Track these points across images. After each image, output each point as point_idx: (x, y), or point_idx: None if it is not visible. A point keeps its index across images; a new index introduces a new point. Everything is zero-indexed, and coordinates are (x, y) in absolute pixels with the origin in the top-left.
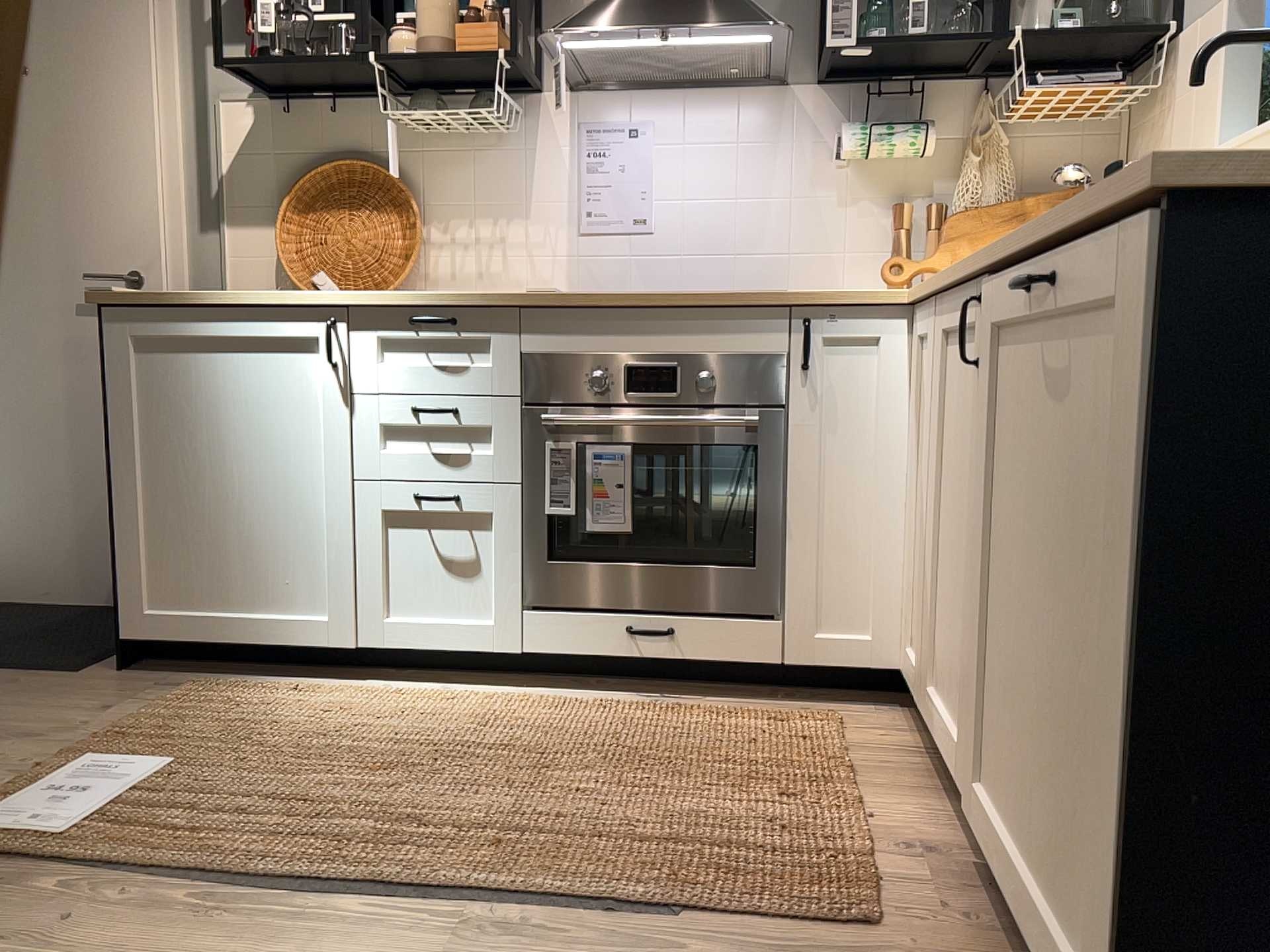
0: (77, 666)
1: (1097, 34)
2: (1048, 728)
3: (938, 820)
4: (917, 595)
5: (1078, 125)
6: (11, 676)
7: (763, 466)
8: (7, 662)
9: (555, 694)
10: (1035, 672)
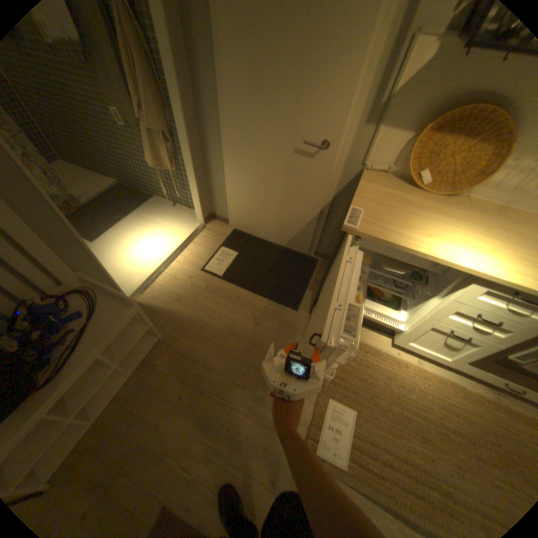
0: (295, 306)
1: None
2: None
3: None
4: None
5: None
6: (279, 308)
7: None
8: (274, 297)
9: (458, 377)
10: None
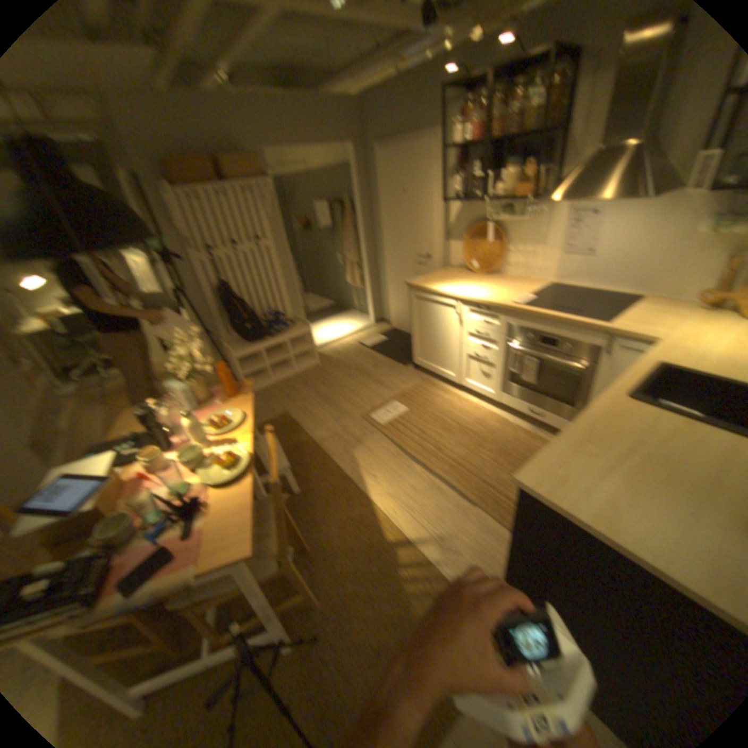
0: (407, 365)
1: None
2: None
3: None
4: None
5: None
6: (395, 365)
7: (583, 380)
8: (396, 360)
9: (507, 415)
10: None
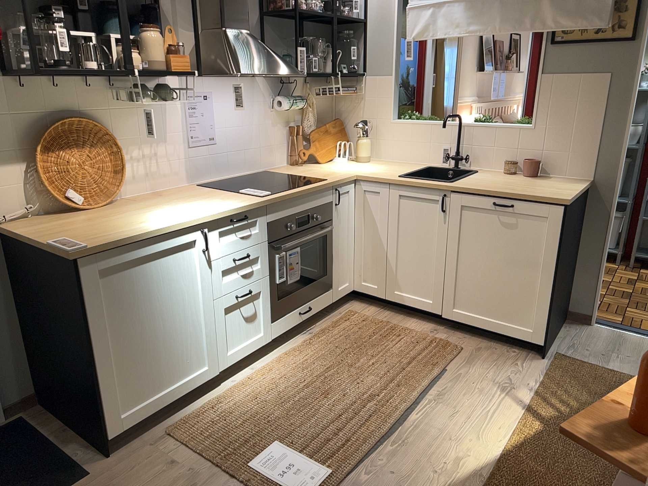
0: (79, 473)
1: (351, 73)
2: (495, 291)
3: (420, 323)
4: (367, 267)
5: (329, 95)
6: None
7: (328, 241)
8: None
9: (281, 349)
10: (486, 280)
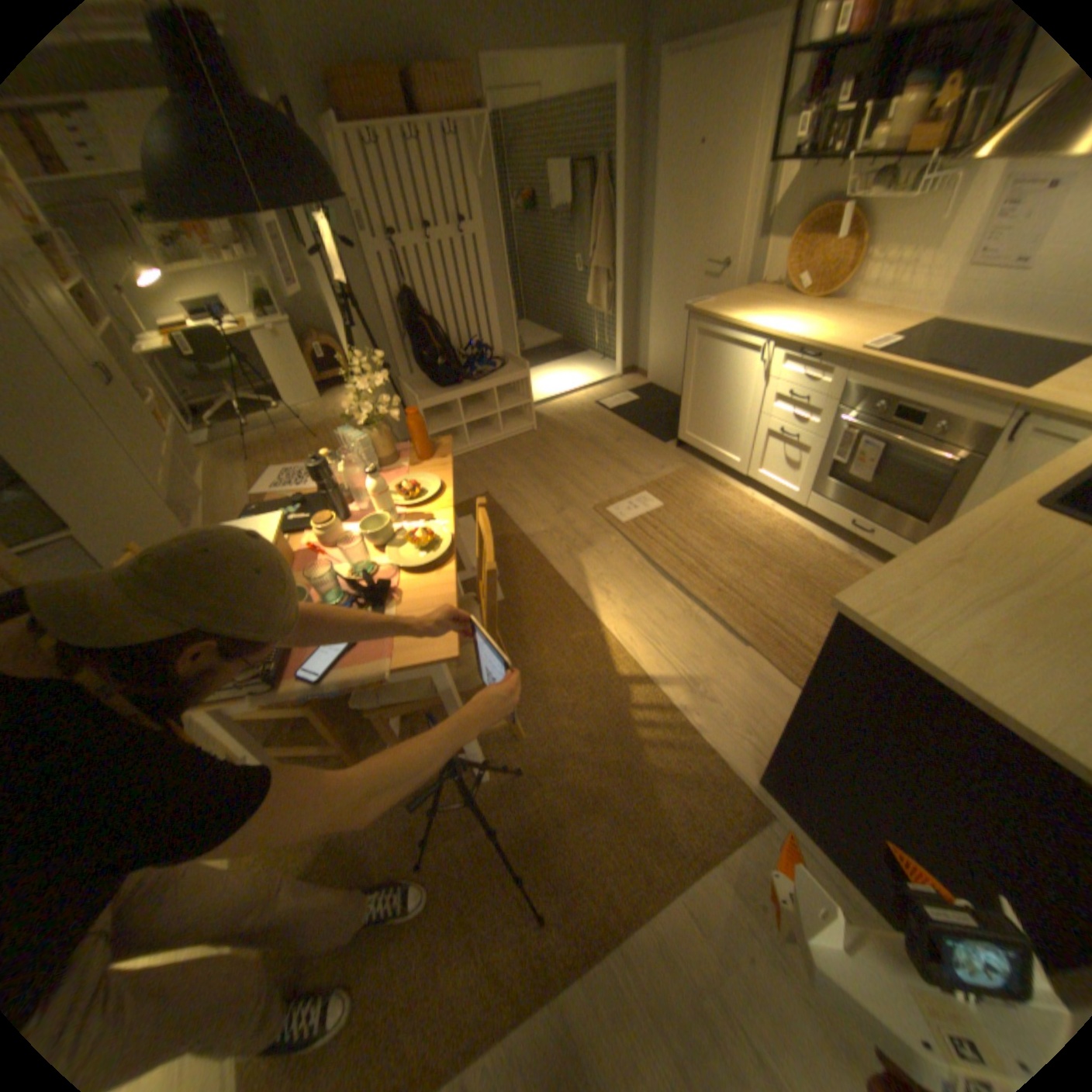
0: (665, 440)
1: None
2: None
3: None
4: None
5: None
6: (646, 438)
7: (952, 481)
8: (648, 430)
9: (812, 527)
10: None
